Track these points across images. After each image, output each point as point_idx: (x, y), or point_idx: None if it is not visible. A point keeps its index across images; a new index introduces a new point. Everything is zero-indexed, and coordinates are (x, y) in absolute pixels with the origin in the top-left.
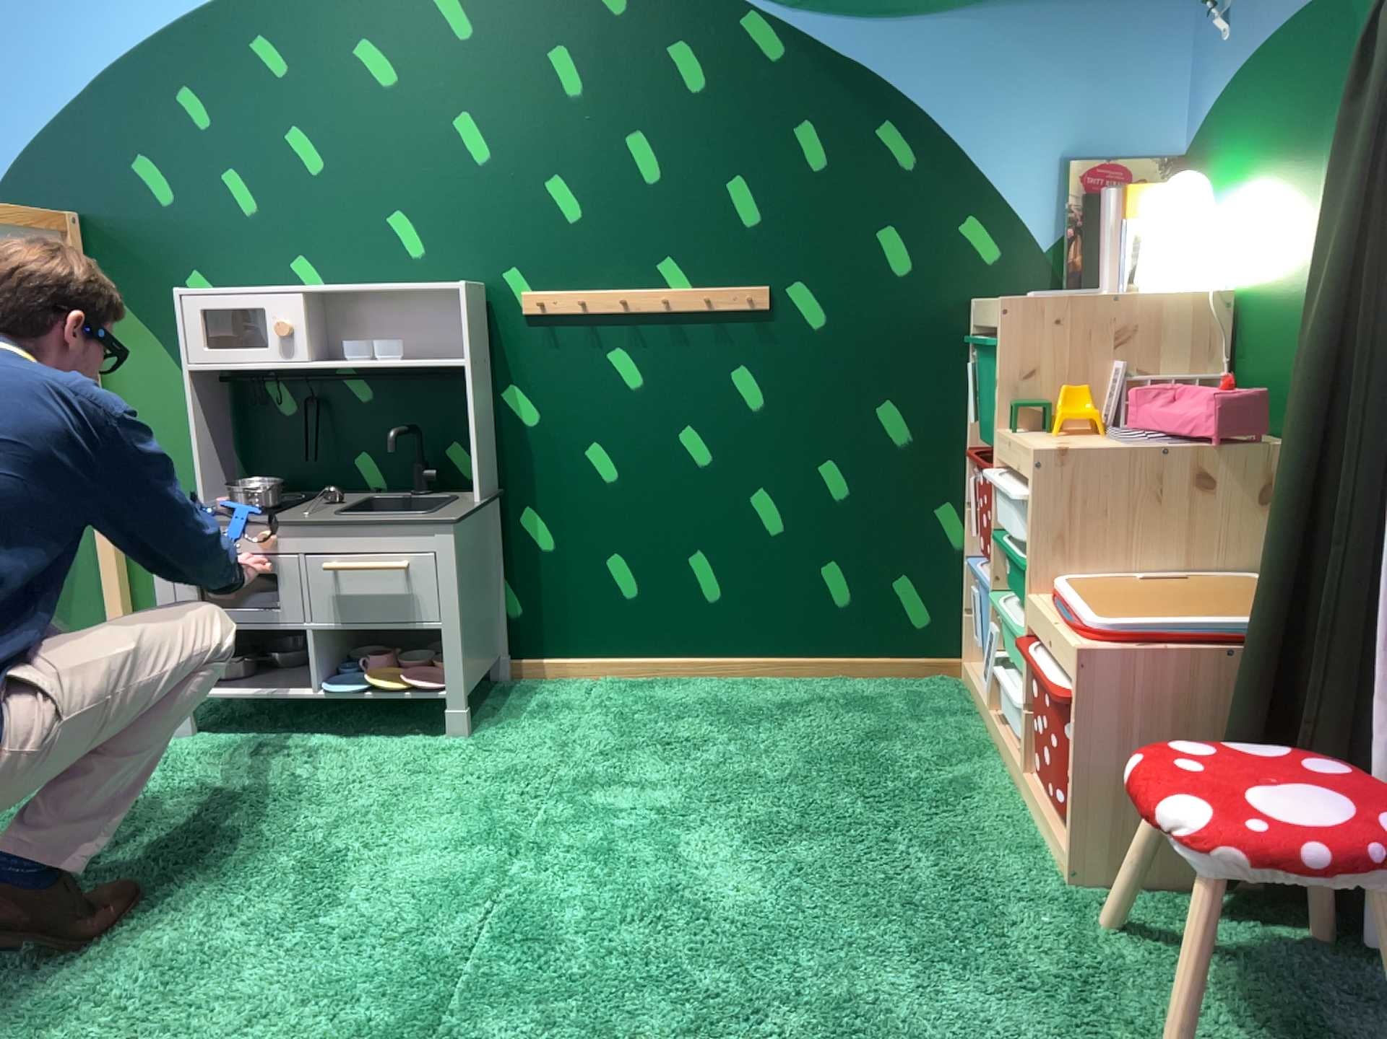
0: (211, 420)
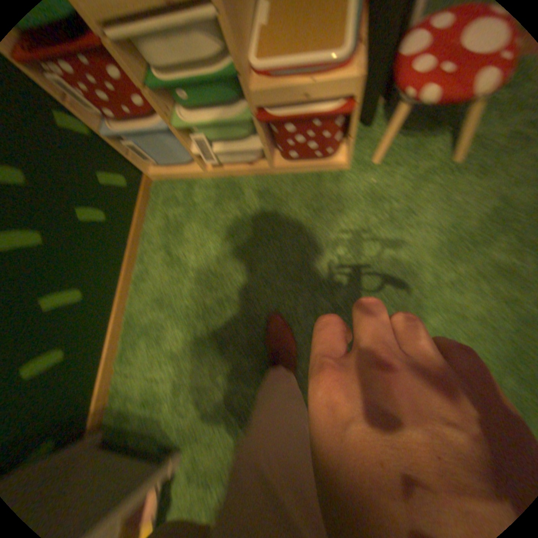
0: None
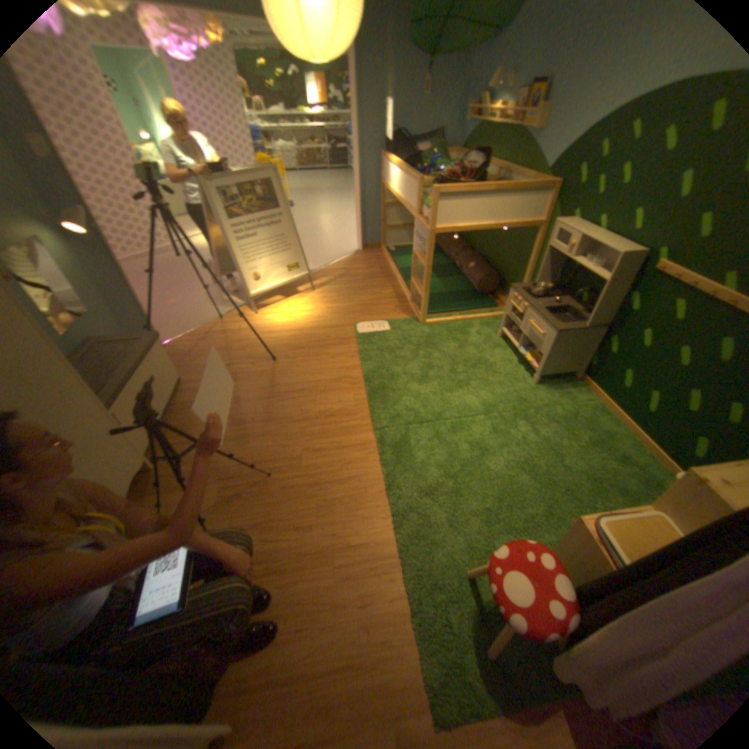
0: (559, 258)
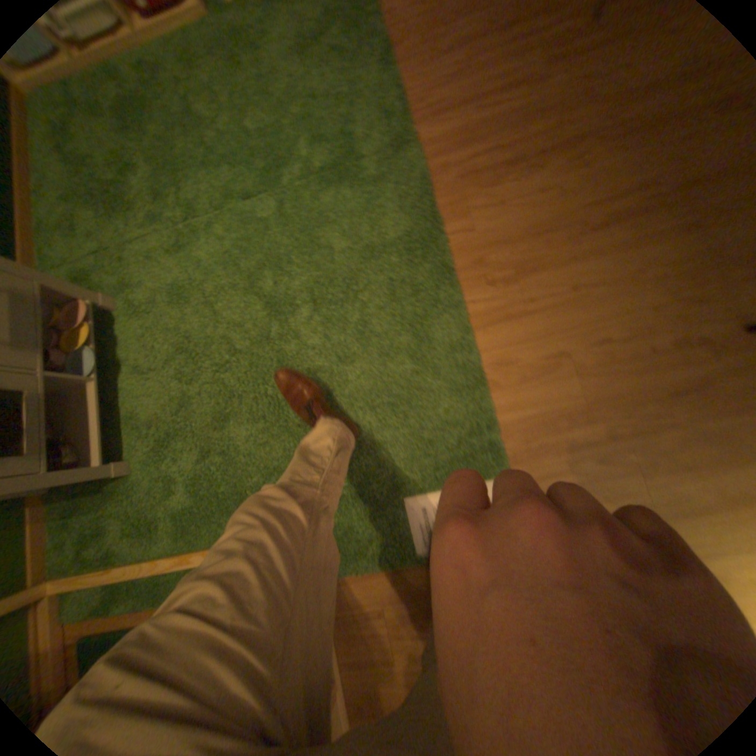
0: None
